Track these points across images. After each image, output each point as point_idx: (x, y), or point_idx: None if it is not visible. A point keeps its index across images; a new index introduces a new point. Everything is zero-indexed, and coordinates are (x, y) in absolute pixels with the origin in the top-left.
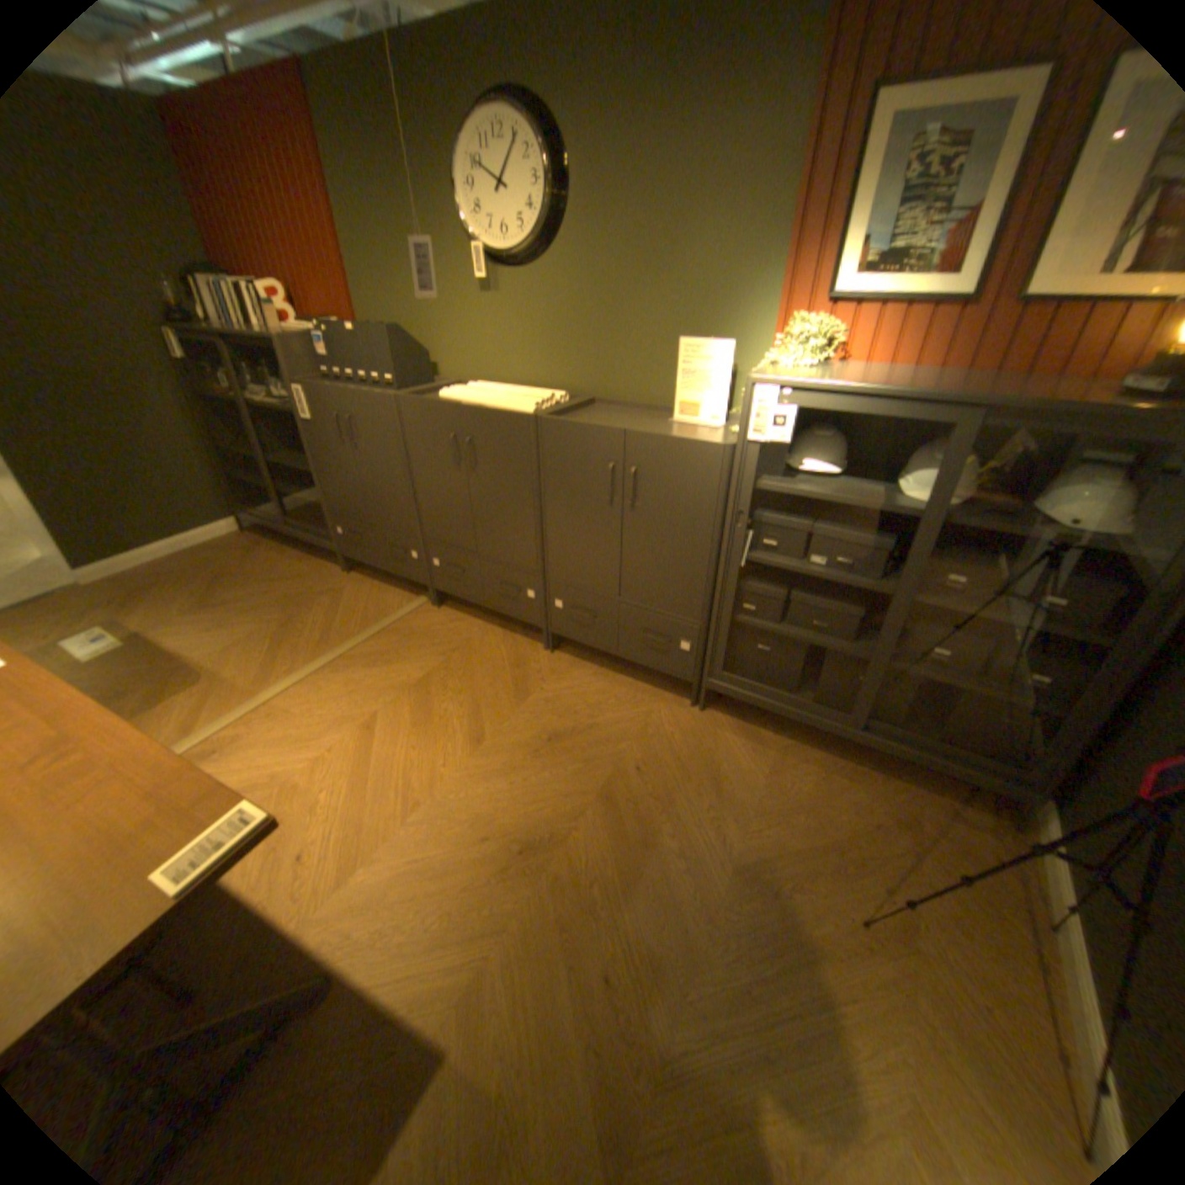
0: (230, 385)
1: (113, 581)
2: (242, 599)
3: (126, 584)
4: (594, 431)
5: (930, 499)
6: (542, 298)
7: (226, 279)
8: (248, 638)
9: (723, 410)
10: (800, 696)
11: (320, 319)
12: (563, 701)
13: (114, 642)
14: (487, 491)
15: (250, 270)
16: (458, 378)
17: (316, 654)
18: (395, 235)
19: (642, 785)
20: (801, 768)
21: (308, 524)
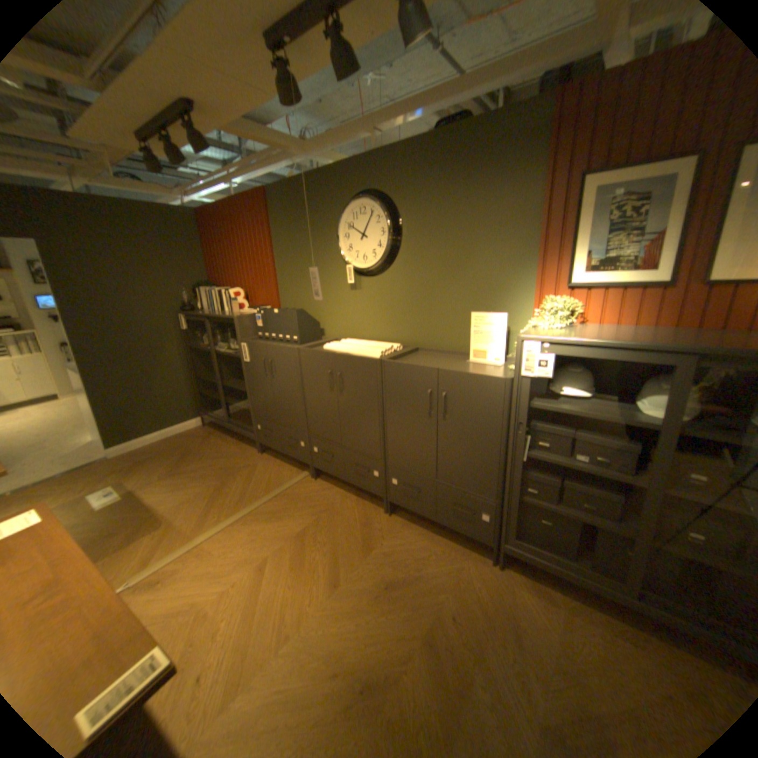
0: (208, 343)
1: (125, 457)
2: (195, 470)
3: (131, 459)
4: (417, 369)
5: (665, 418)
6: (385, 292)
7: (214, 289)
8: (194, 498)
9: (502, 355)
10: (580, 564)
11: (260, 307)
12: (396, 556)
13: (116, 498)
14: (349, 405)
15: (228, 283)
16: (335, 337)
17: (233, 511)
18: (305, 263)
19: (457, 635)
20: (588, 630)
21: (241, 422)
